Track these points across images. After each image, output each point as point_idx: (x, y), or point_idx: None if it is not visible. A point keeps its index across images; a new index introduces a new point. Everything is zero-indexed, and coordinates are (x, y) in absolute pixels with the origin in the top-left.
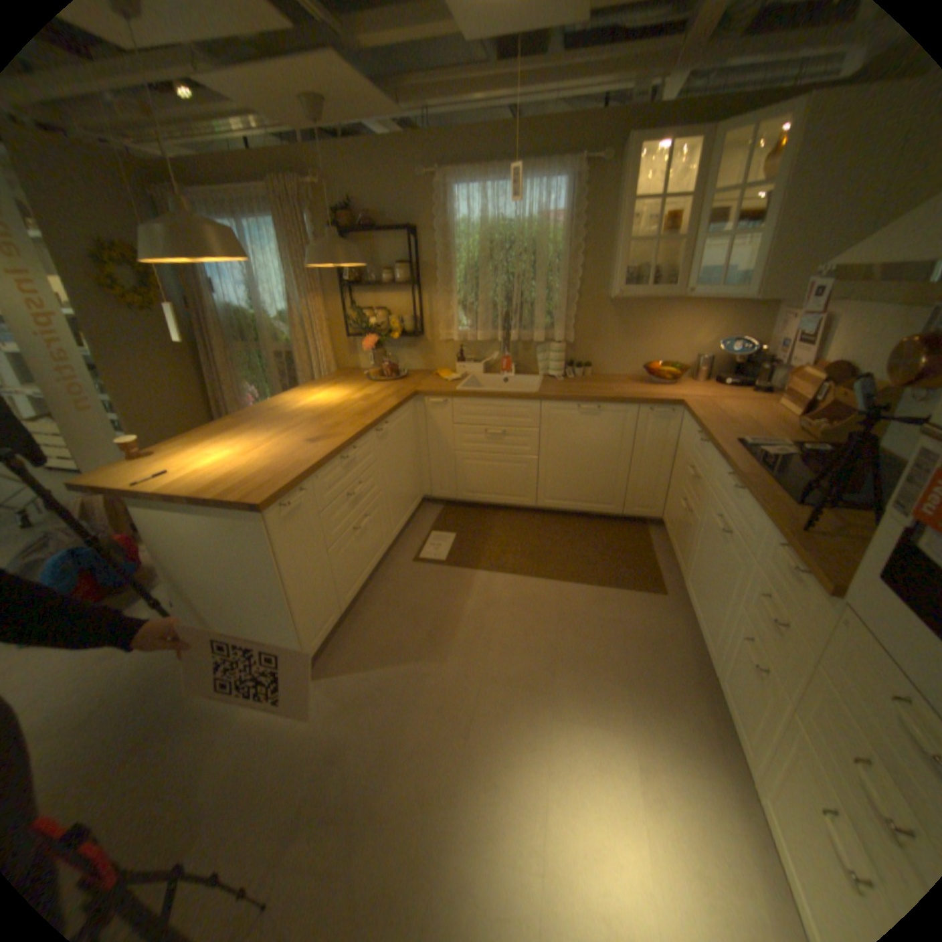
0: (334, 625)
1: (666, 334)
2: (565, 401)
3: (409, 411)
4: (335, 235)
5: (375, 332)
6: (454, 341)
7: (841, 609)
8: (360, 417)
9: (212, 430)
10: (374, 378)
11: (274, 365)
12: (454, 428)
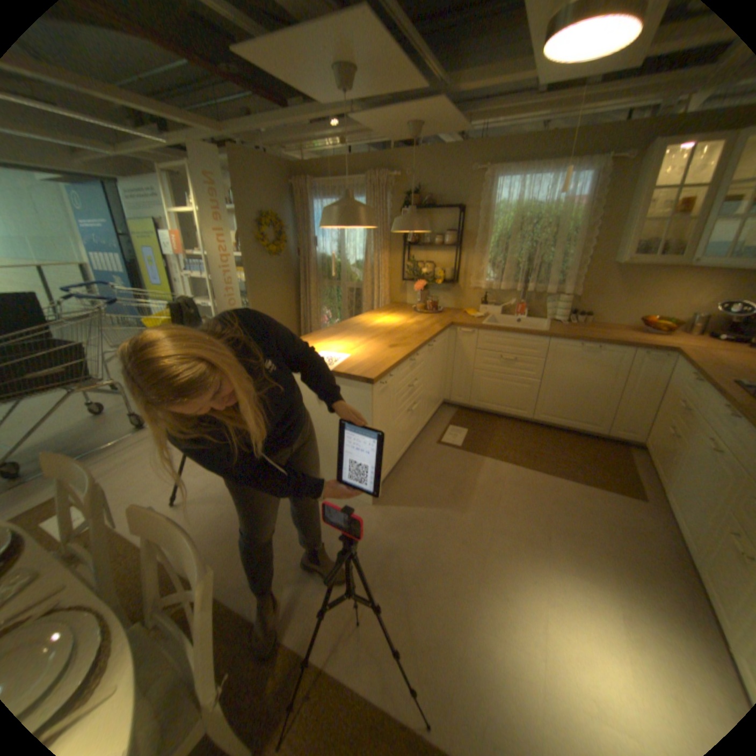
0: (387, 472)
1: (665, 294)
2: (571, 339)
3: (445, 335)
4: (414, 211)
5: (422, 279)
6: (480, 289)
7: None
8: (417, 335)
9: (324, 333)
10: (419, 311)
11: (347, 297)
12: (476, 351)
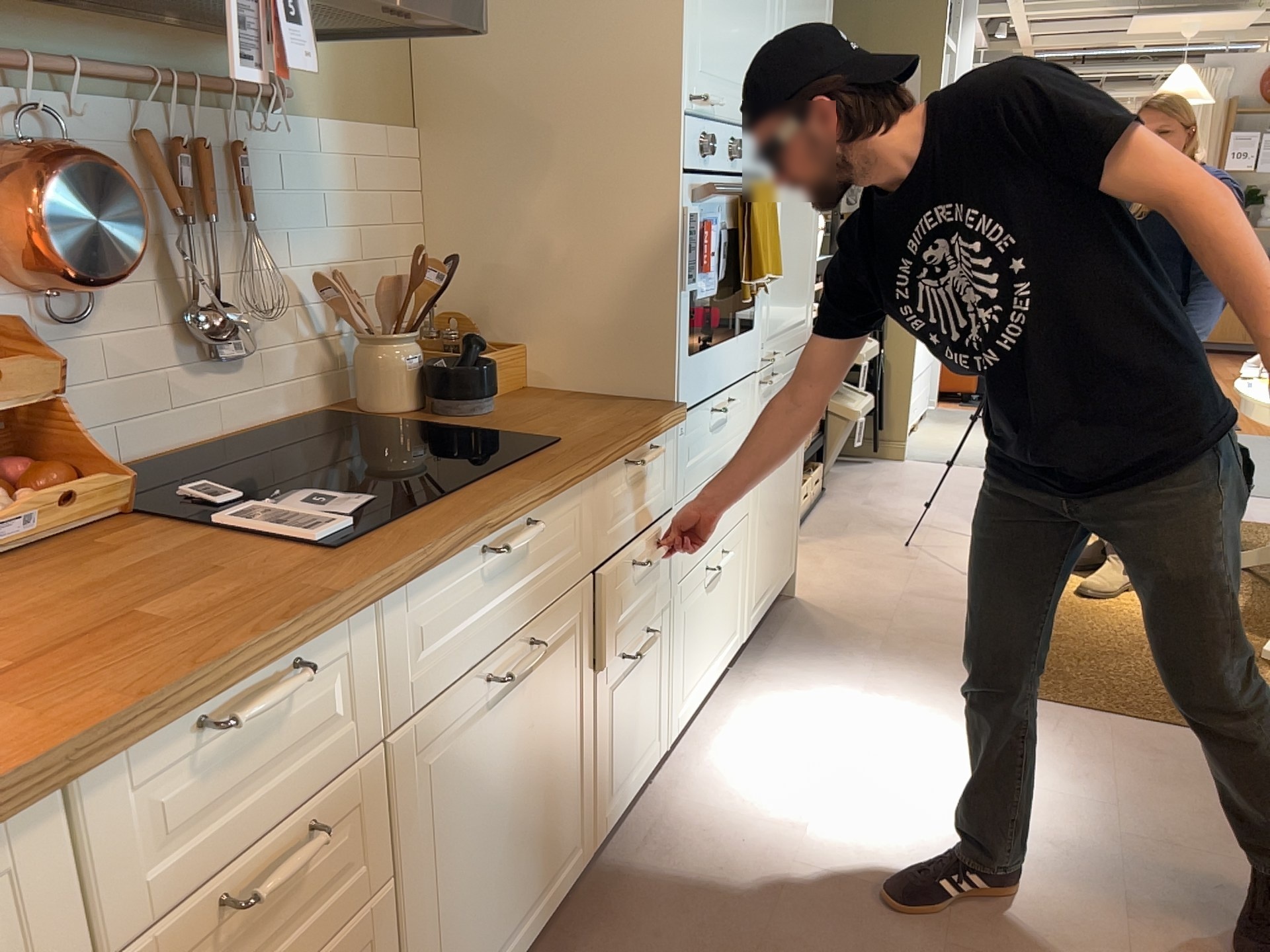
0: None
1: None
2: None
3: None
4: None
5: None
6: None
7: (674, 428)
8: None
9: None
10: None
11: None
12: None
